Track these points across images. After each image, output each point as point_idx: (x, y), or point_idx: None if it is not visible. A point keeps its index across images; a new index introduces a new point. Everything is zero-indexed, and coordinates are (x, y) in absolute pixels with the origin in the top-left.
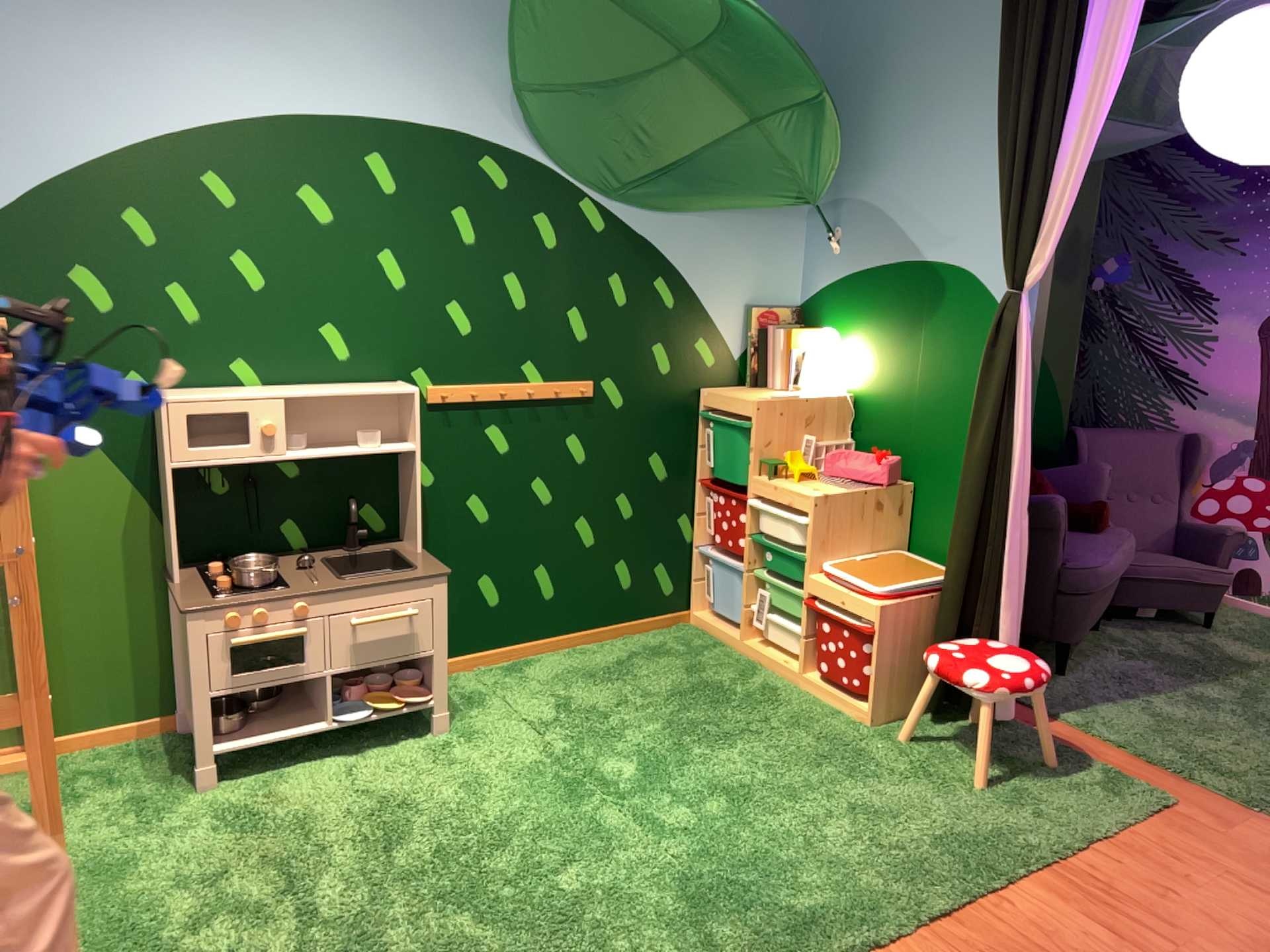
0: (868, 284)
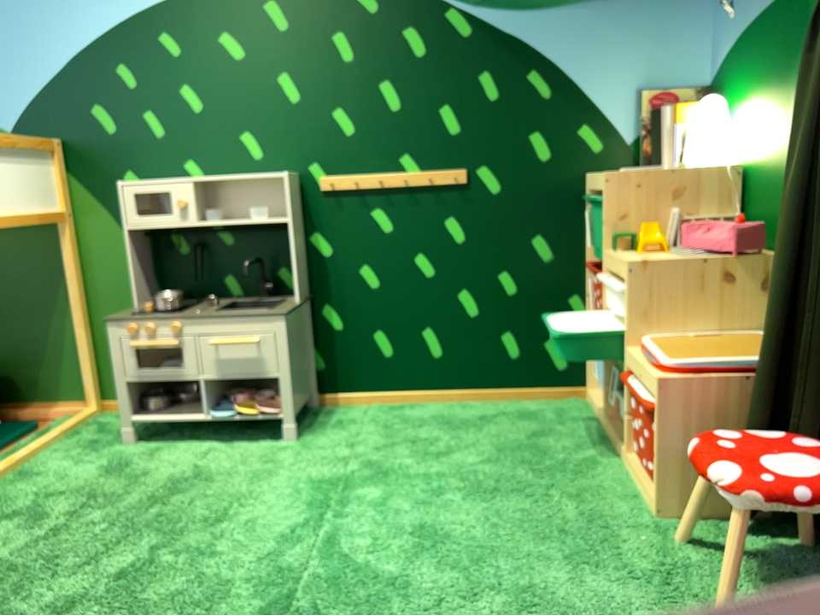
0: (758, 29)
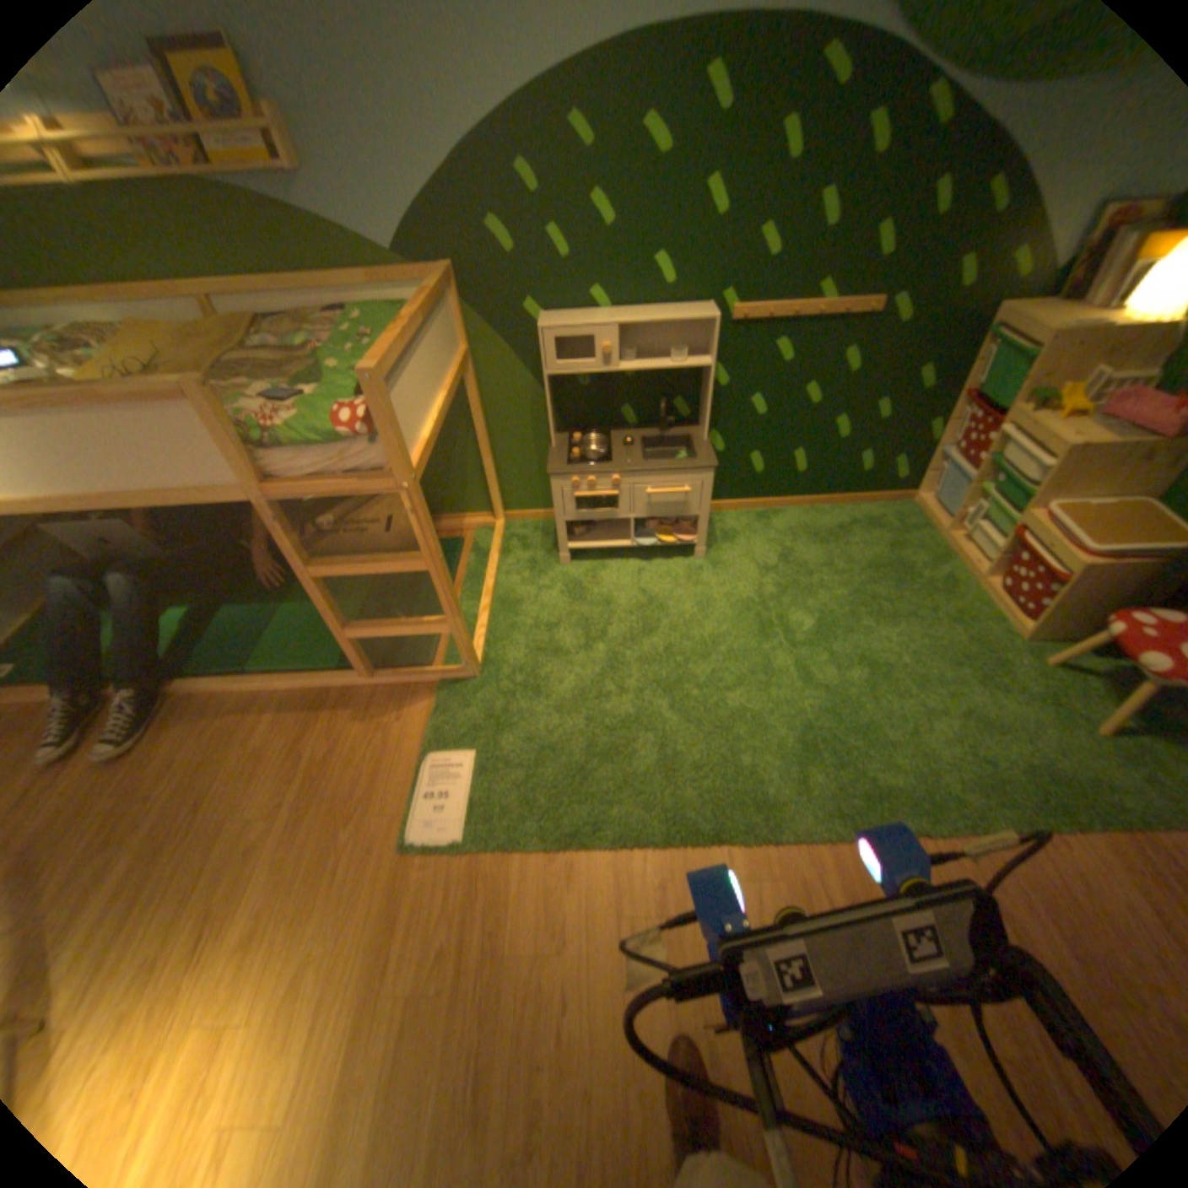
0: None
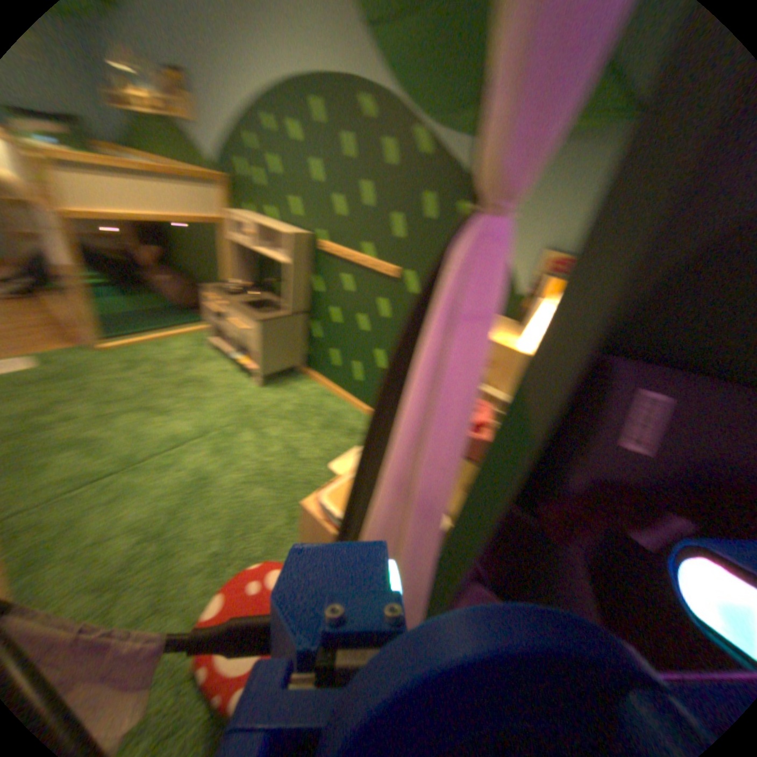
0: None
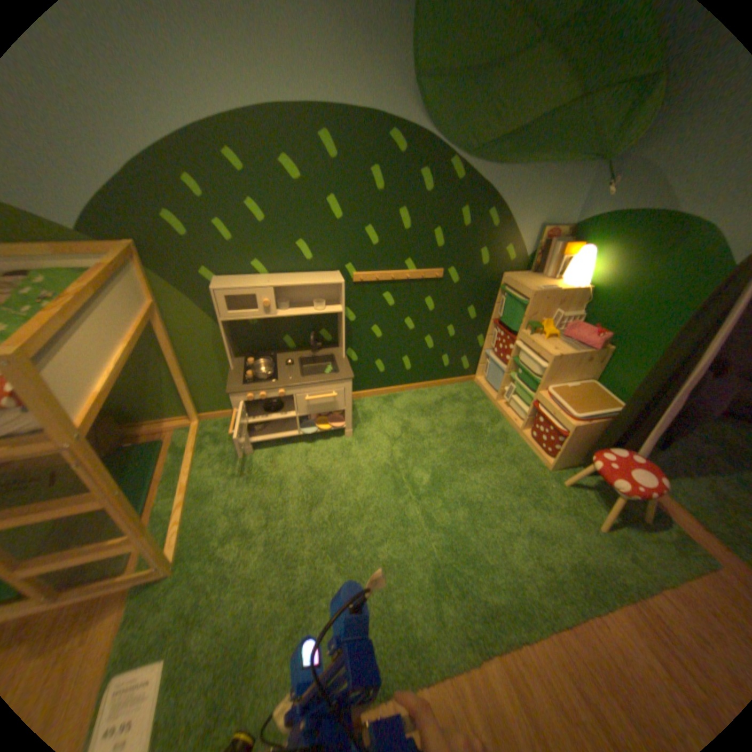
0: (633, 218)
